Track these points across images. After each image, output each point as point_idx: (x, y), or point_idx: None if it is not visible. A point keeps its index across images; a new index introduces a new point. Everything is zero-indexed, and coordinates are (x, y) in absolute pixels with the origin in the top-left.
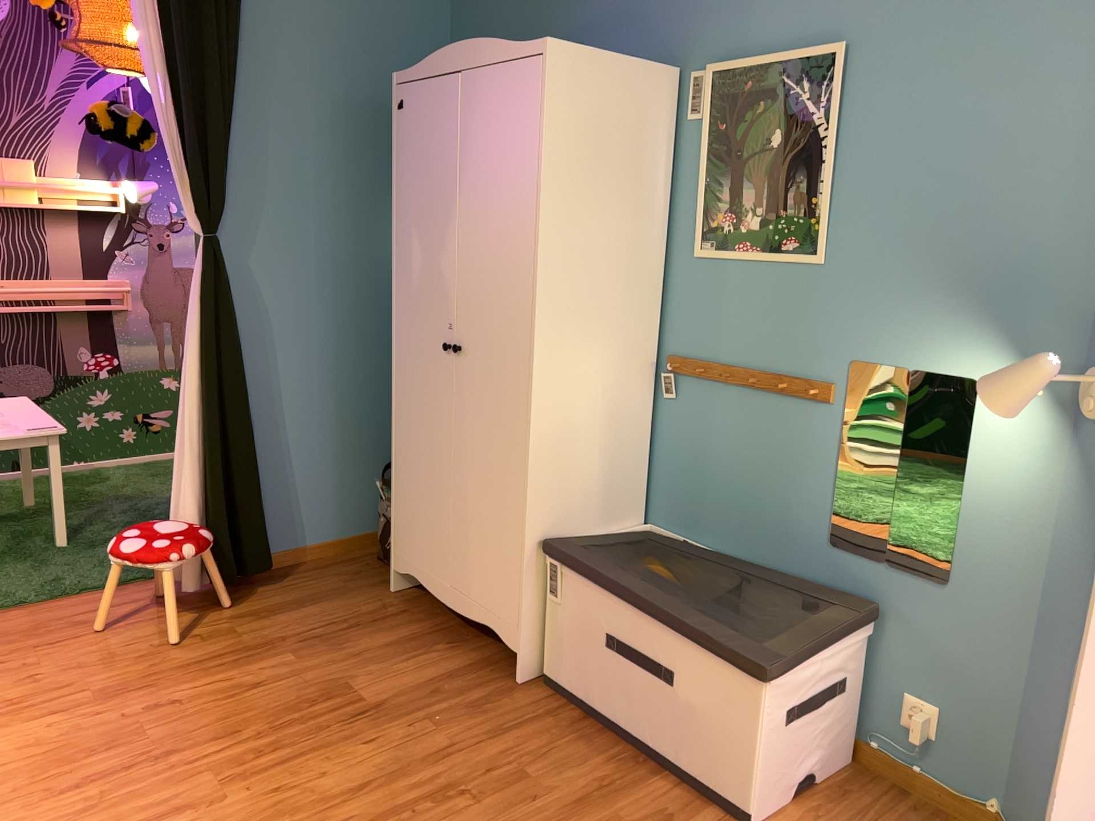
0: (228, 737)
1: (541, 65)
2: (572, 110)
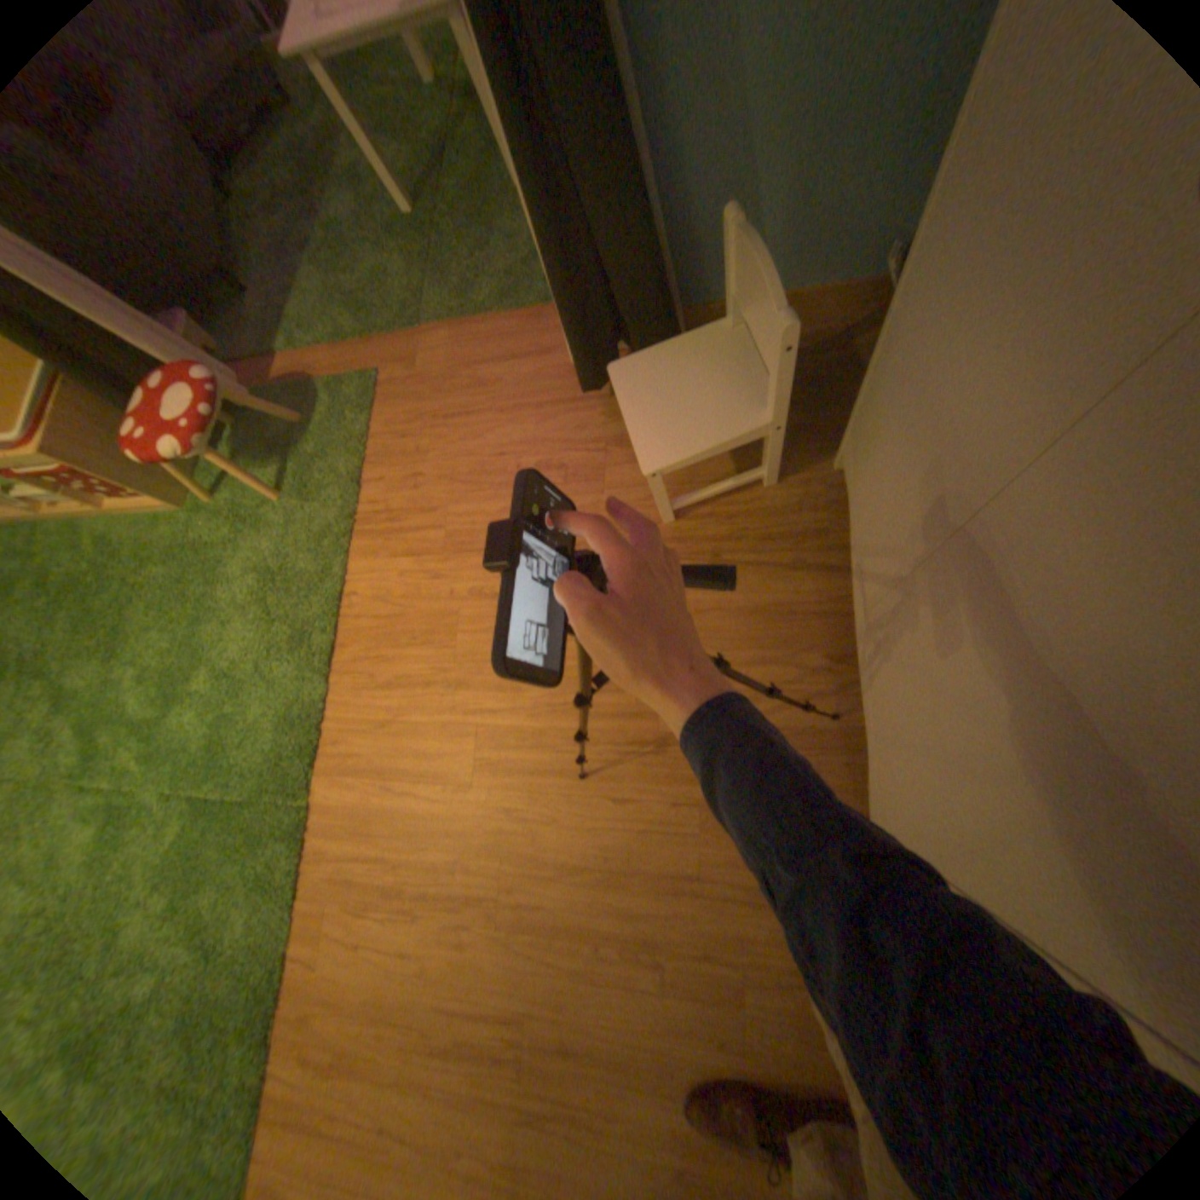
0: (509, 695)
1: None
2: None
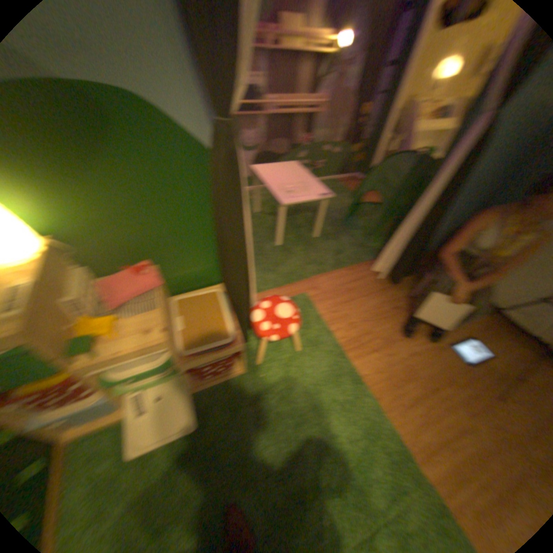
0: (453, 384)
1: None
2: None
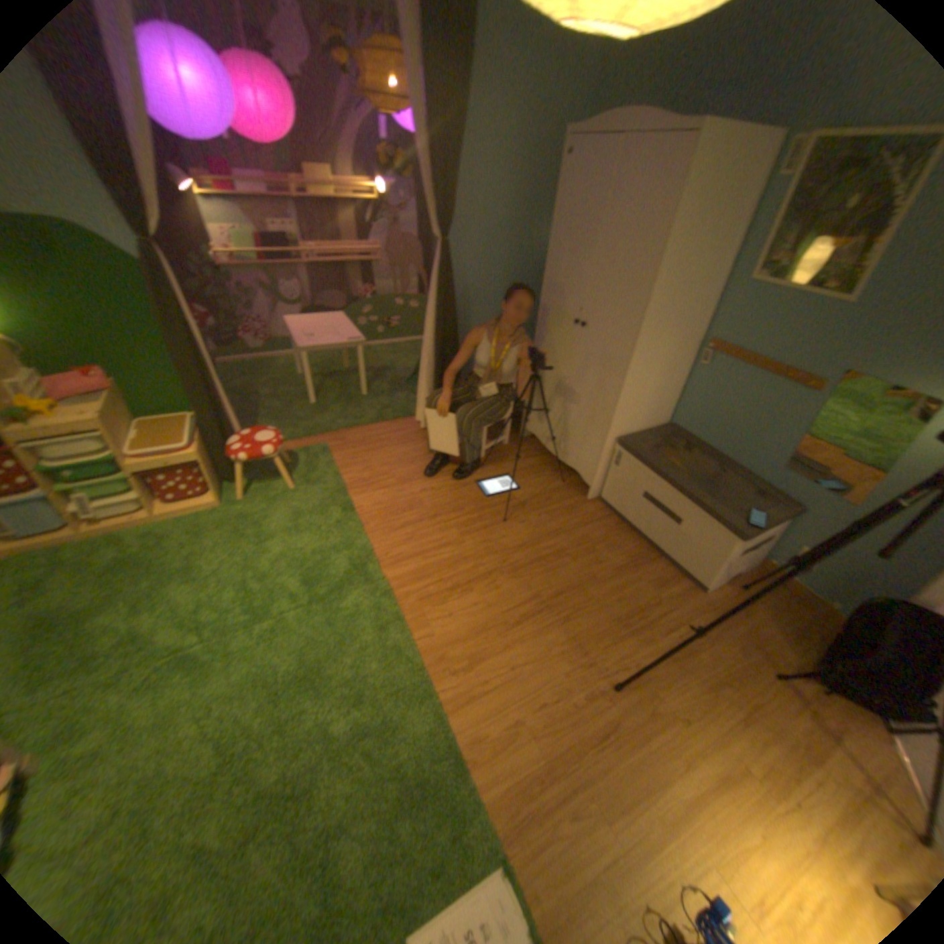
0: (458, 511)
1: (694, 142)
2: (704, 177)
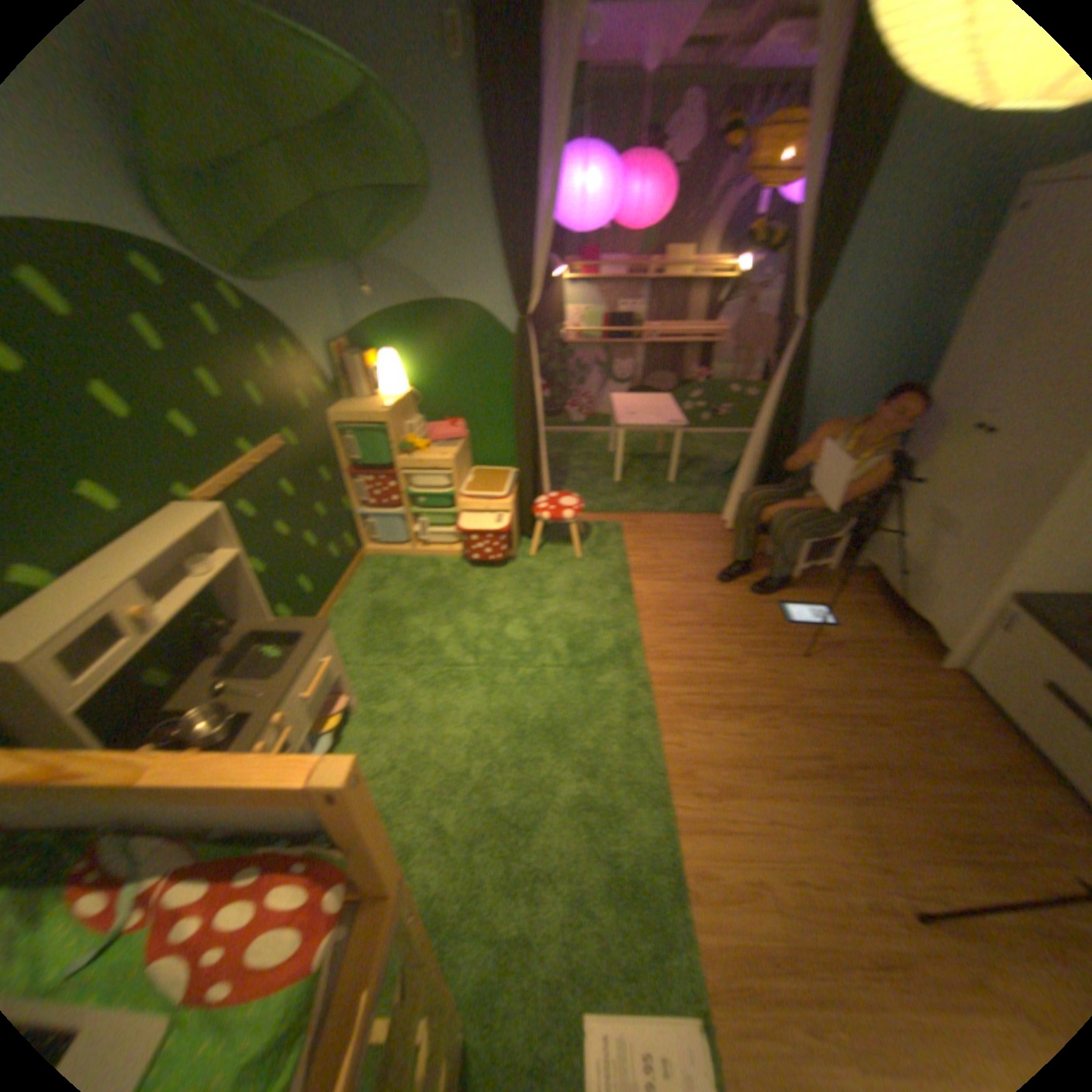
0: (749, 629)
1: None
2: None
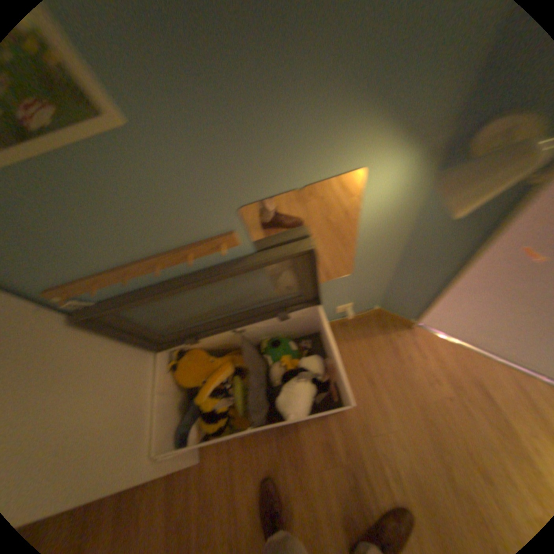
0: None
1: None
2: None
